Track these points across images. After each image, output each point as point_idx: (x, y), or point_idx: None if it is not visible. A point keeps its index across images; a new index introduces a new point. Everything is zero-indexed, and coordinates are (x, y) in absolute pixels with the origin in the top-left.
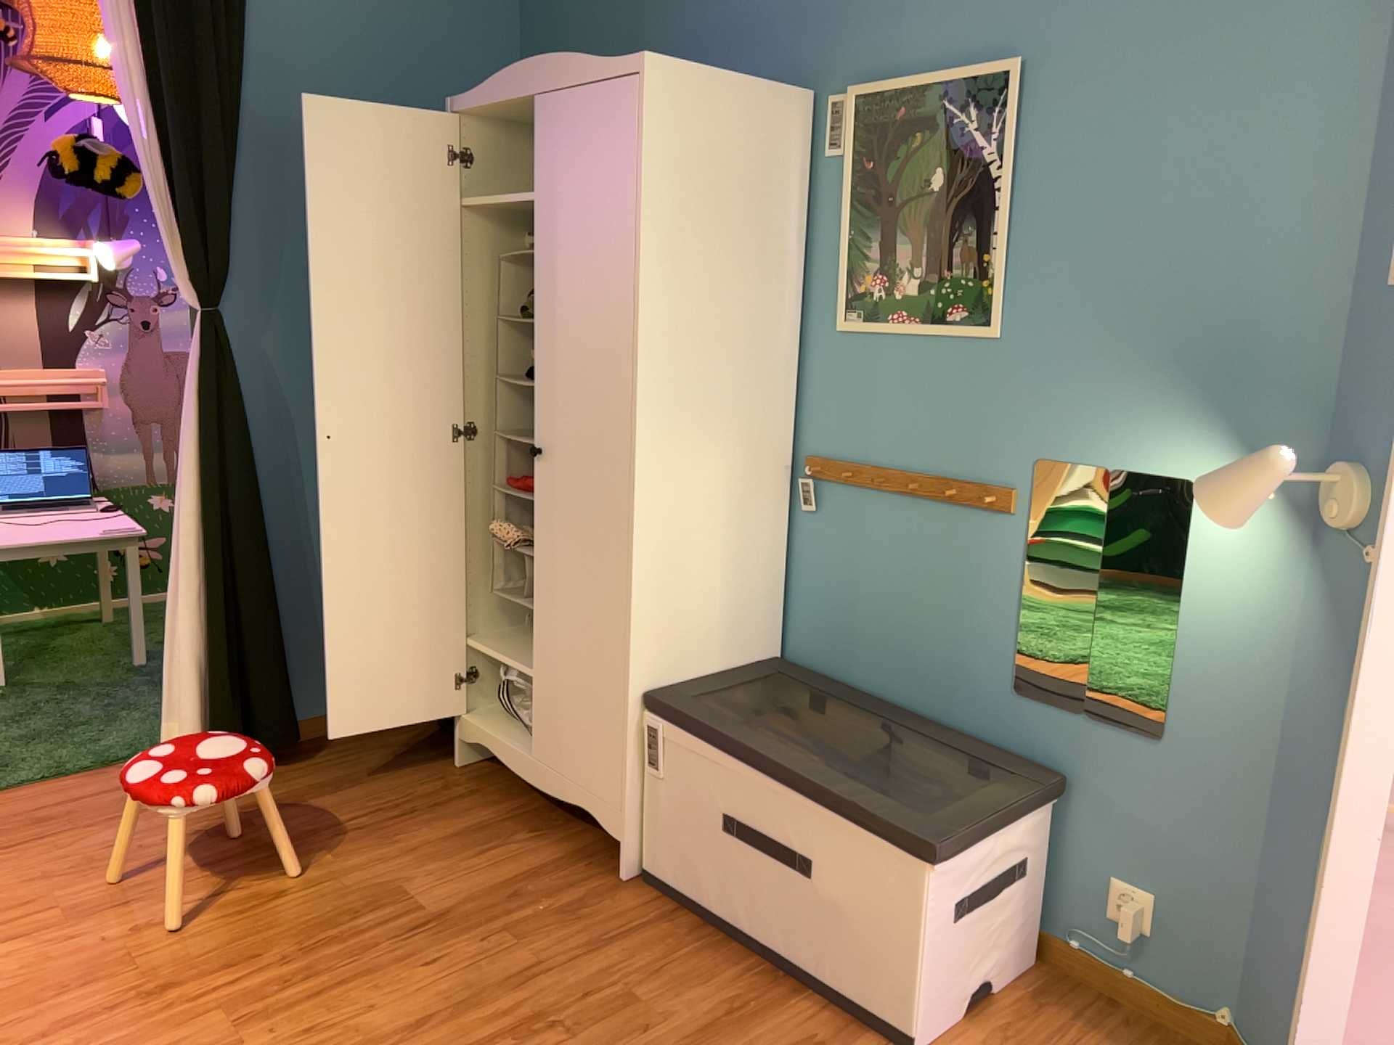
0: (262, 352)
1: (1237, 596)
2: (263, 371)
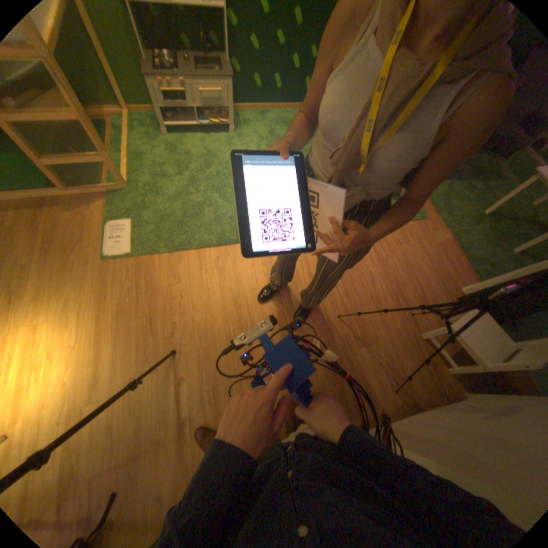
0: None
1: None
2: None
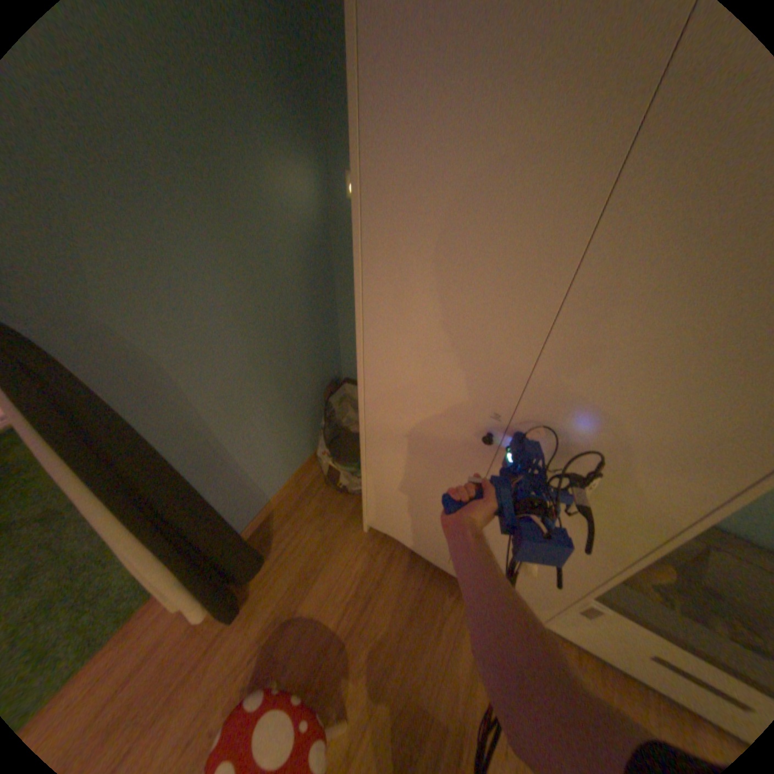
0: (102, 325)
1: None
2: (114, 343)
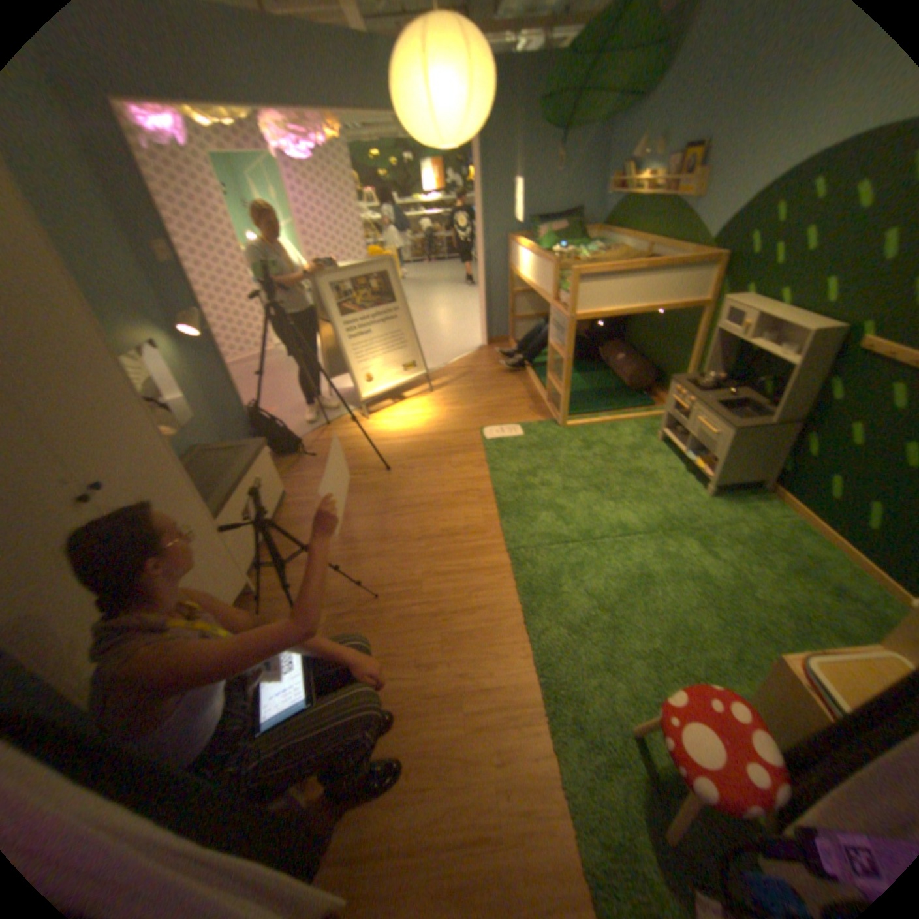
0: None
1: (176, 365)
2: None
